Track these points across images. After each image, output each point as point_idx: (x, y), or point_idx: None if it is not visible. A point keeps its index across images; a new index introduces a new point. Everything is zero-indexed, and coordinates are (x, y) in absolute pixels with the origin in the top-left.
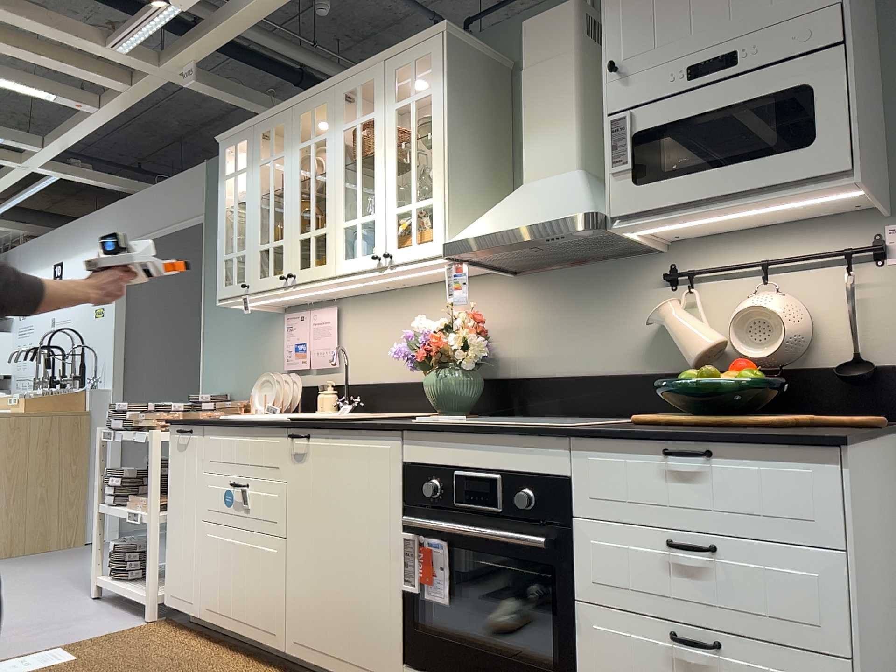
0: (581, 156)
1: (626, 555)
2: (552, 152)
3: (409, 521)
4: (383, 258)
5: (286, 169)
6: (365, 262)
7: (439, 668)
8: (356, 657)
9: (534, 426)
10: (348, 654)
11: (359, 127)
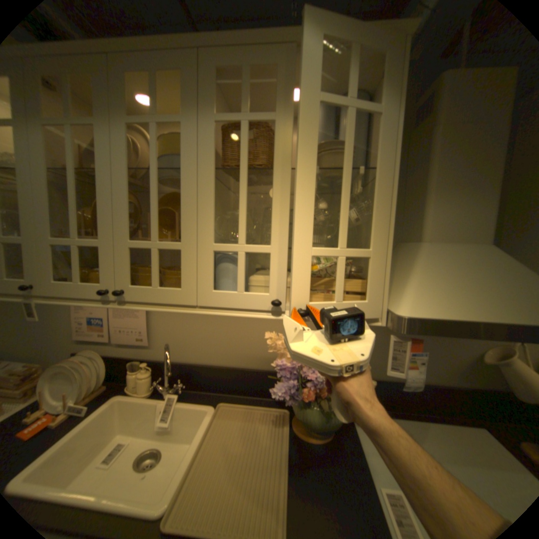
0: (495, 230)
1: None
2: (468, 219)
3: None
4: (284, 303)
5: (98, 143)
6: (252, 301)
7: None
8: None
9: None
10: None
11: (244, 122)
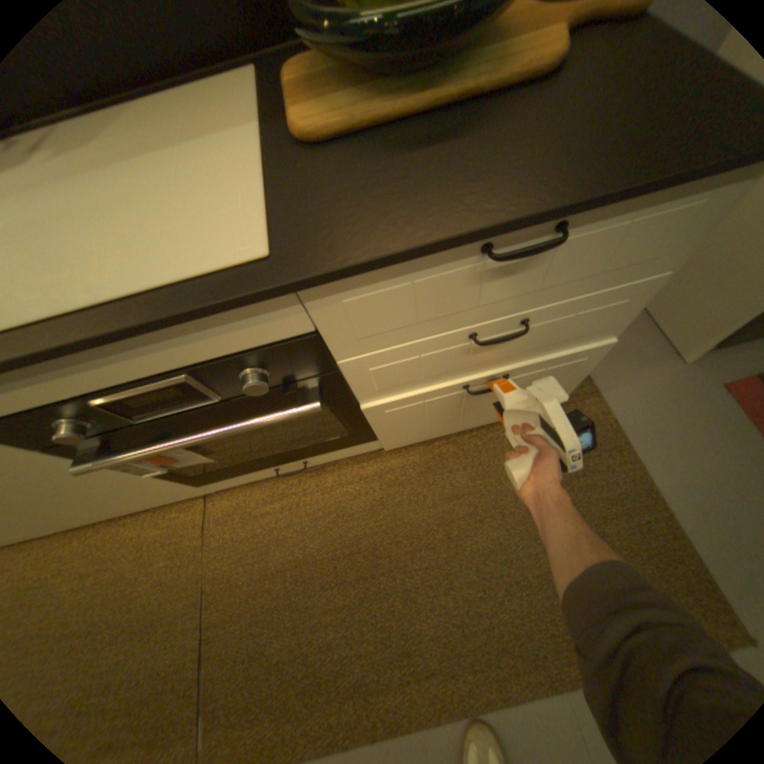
0: None
1: (414, 362)
2: None
3: (84, 470)
4: None
5: None
6: None
7: (234, 474)
8: (140, 505)
9: (168, 275)
10: (129, 508)
11: None
